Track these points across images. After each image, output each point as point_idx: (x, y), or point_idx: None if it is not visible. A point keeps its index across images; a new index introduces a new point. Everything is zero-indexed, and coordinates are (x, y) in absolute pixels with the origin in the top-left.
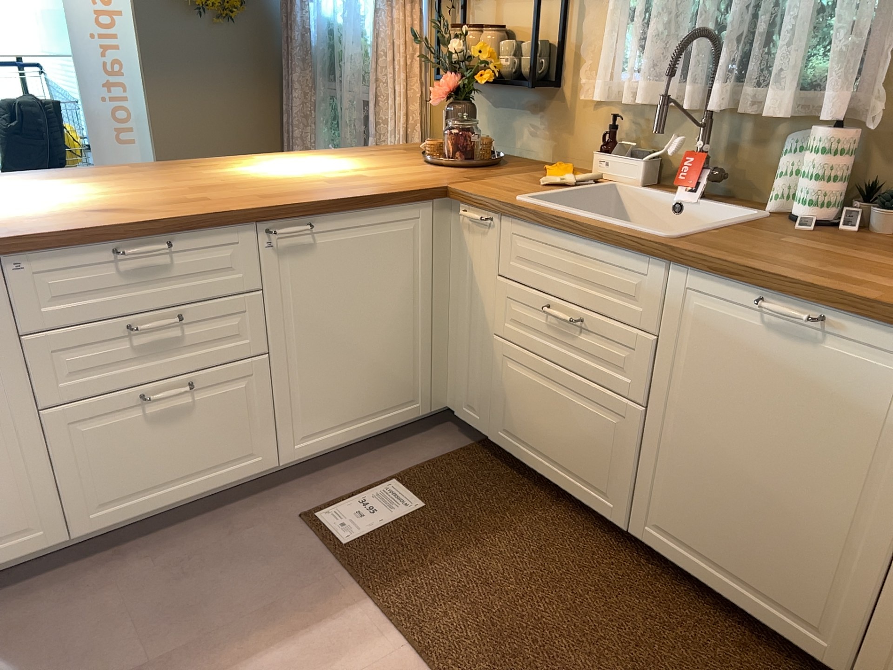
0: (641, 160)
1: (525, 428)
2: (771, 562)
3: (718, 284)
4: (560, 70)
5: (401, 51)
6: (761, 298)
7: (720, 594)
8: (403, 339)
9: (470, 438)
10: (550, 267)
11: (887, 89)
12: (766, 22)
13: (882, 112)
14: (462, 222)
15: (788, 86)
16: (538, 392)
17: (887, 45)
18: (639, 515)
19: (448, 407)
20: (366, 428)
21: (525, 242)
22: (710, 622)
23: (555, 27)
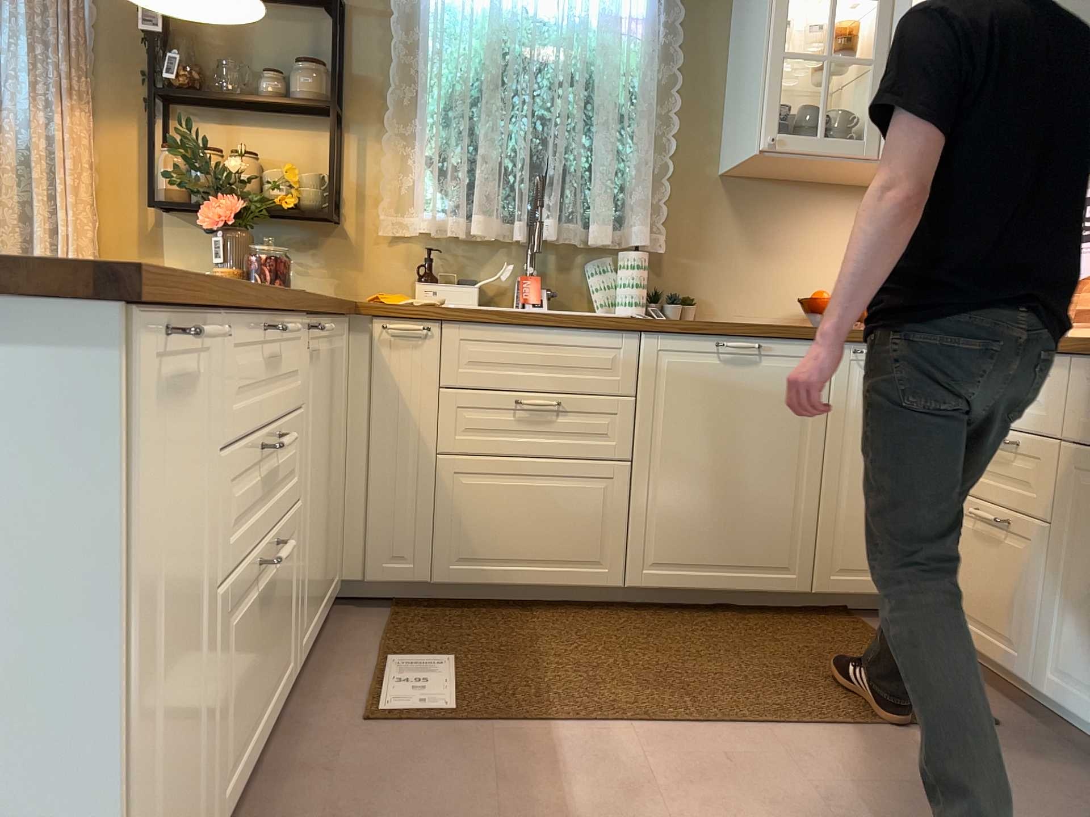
0: (474, 284)
1: (490, 544)
2: (752, 536)
3: (685, 339)
4: (341, 205)
5: (74, 167)
6: (720, 341)
7: (717, 590)
8: (335, 487)
9: (379, 608)
10: (513, 363)
11: (656, 224)
12: (578, 174)
13: (663, 238)
14: (376, 340)
15: (609, 218)
16: (506, 496)
17: (648, 197)
18: (637, 564)
19: (345, 579)
20: (322, 613)
21: (478, 345)
22: (715, 619)
23: (330, 162)
